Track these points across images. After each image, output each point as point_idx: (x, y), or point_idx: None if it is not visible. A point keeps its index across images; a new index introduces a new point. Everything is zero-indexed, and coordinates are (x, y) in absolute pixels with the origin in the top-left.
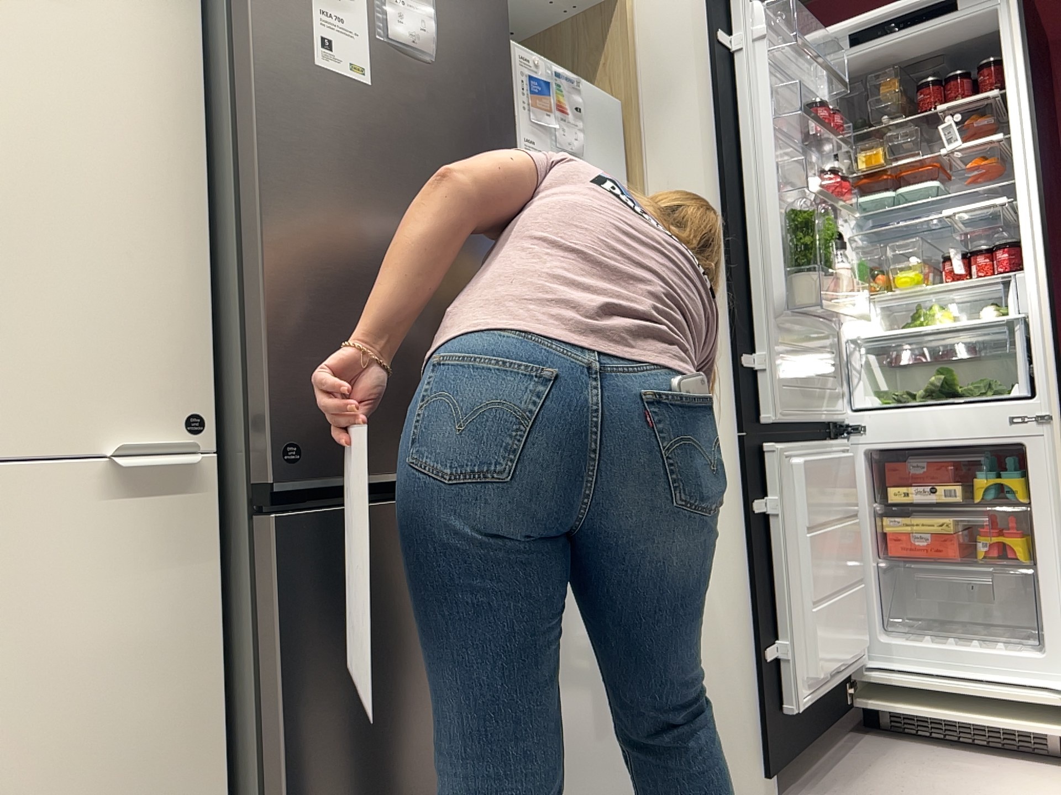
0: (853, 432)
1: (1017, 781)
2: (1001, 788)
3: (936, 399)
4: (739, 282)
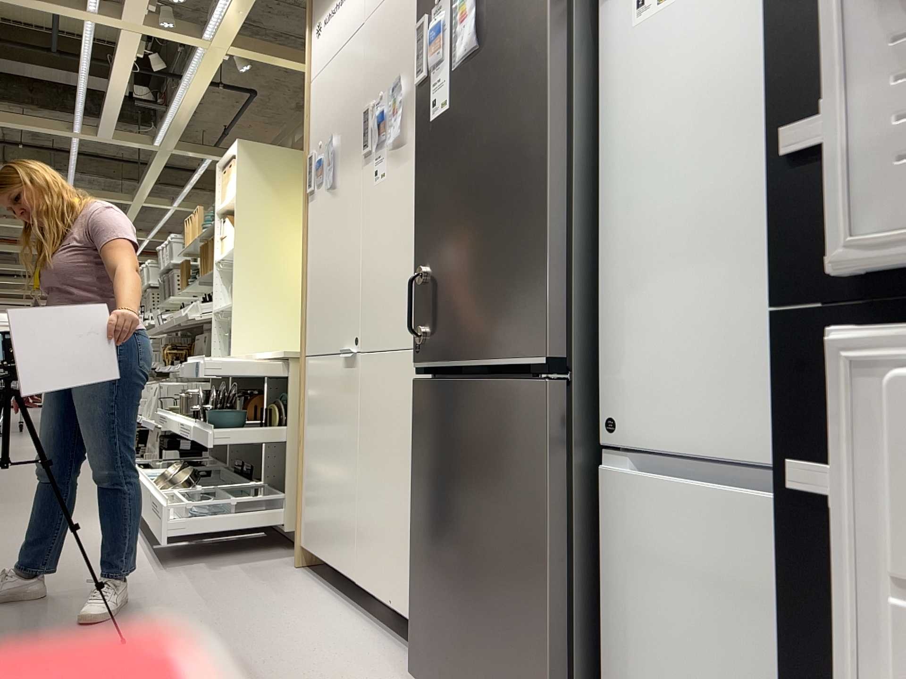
0: None
1: None
2: None
3: None
4: None
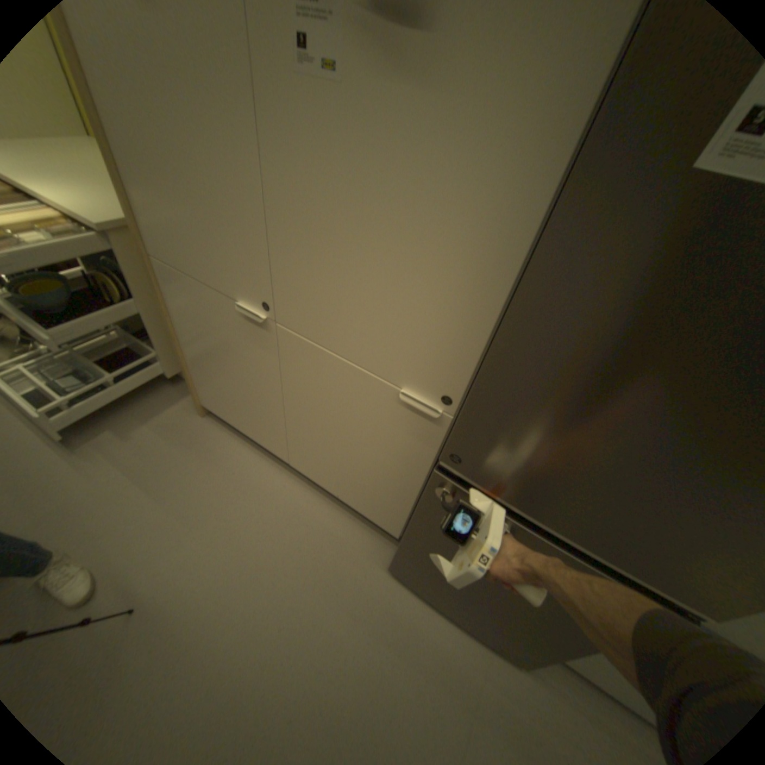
0: None
1: None
2: None
3: None
4: None
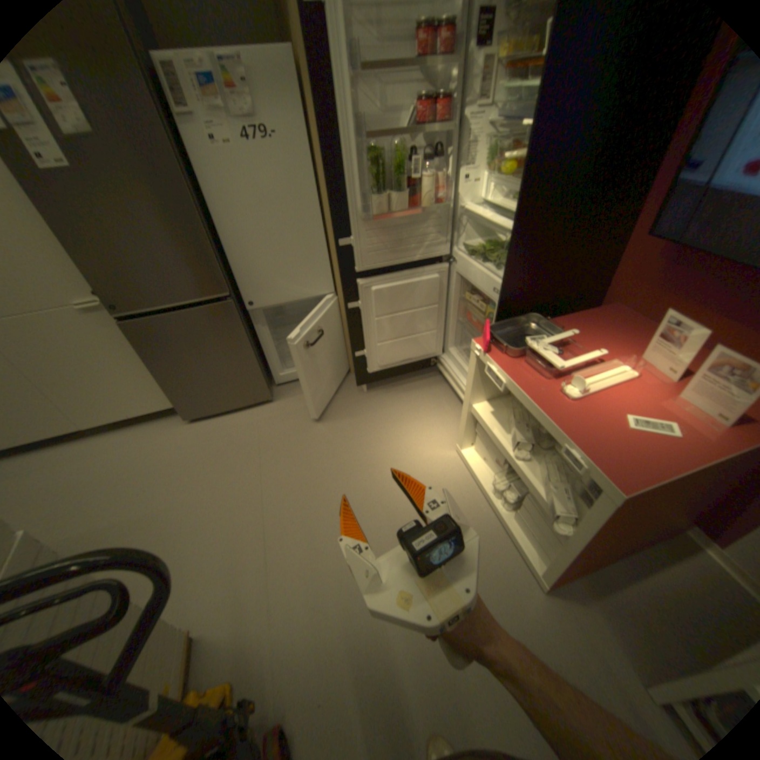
0: (459, 259)
1: (446, 418)
2: (435, 418)
3: (484, 259)
4: (335, 200)
